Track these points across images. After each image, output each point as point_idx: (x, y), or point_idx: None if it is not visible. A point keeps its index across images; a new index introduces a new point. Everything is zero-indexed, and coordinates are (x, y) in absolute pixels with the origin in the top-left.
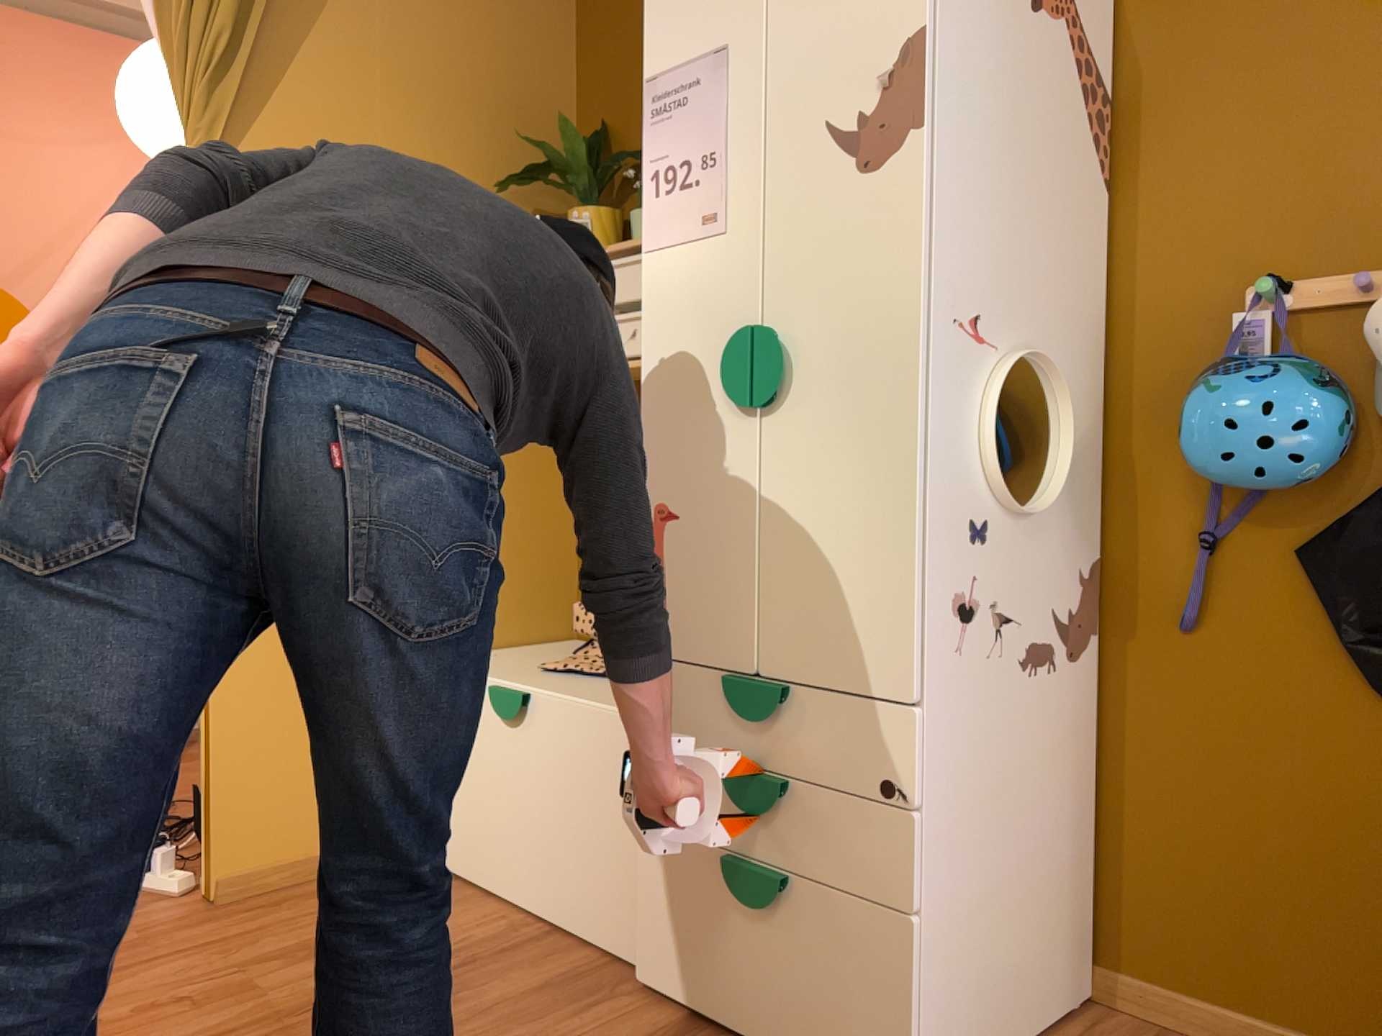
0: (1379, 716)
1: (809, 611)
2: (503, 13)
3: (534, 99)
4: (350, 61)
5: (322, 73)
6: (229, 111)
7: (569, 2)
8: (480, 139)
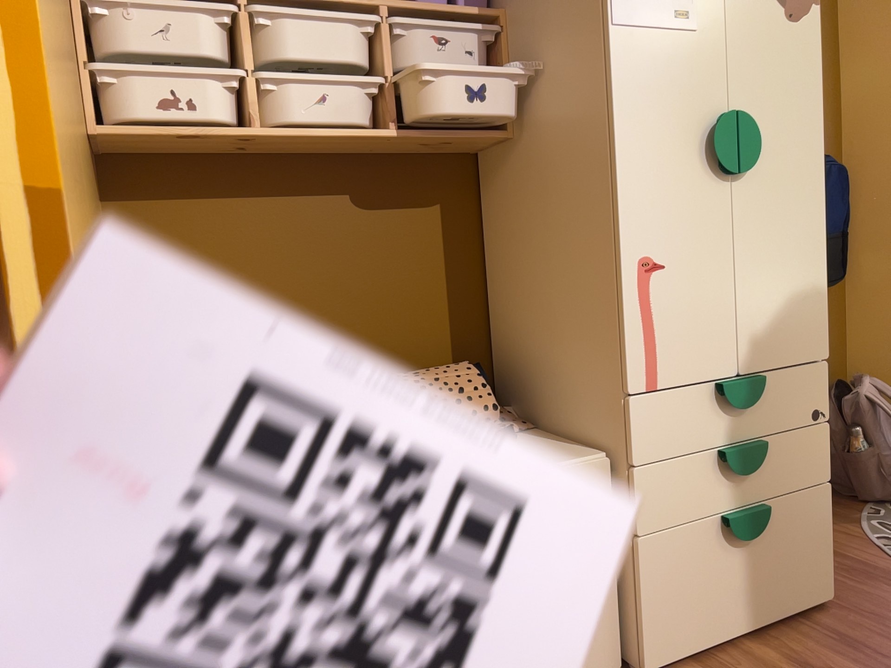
0: None
1: (770, 318)
2: None
3: None
4: None
5: None
6: None
7: None
8: None
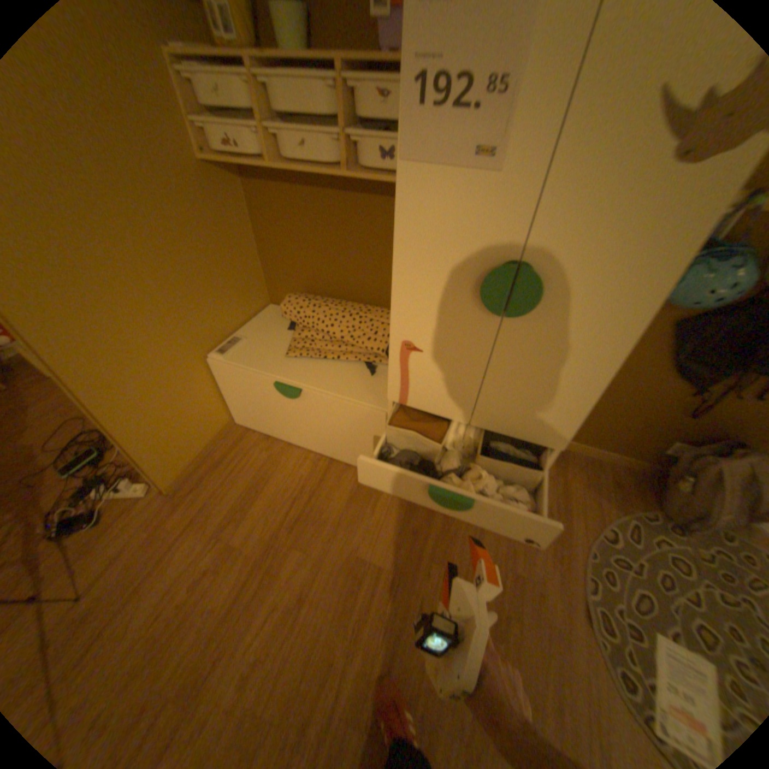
0: (669, 378)
1: (510, 410)
2: None
3: None
4: None
5: None
6: None
7: None
8: None
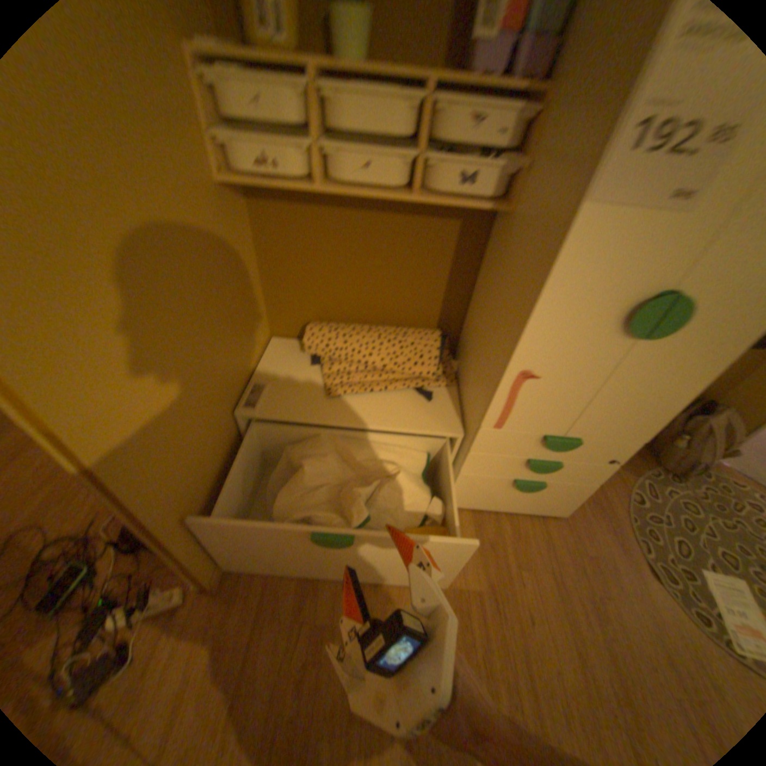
0: None
1: (611, 417)
2: None
3: None
4: None
5: None
6: None
7: None
8: None
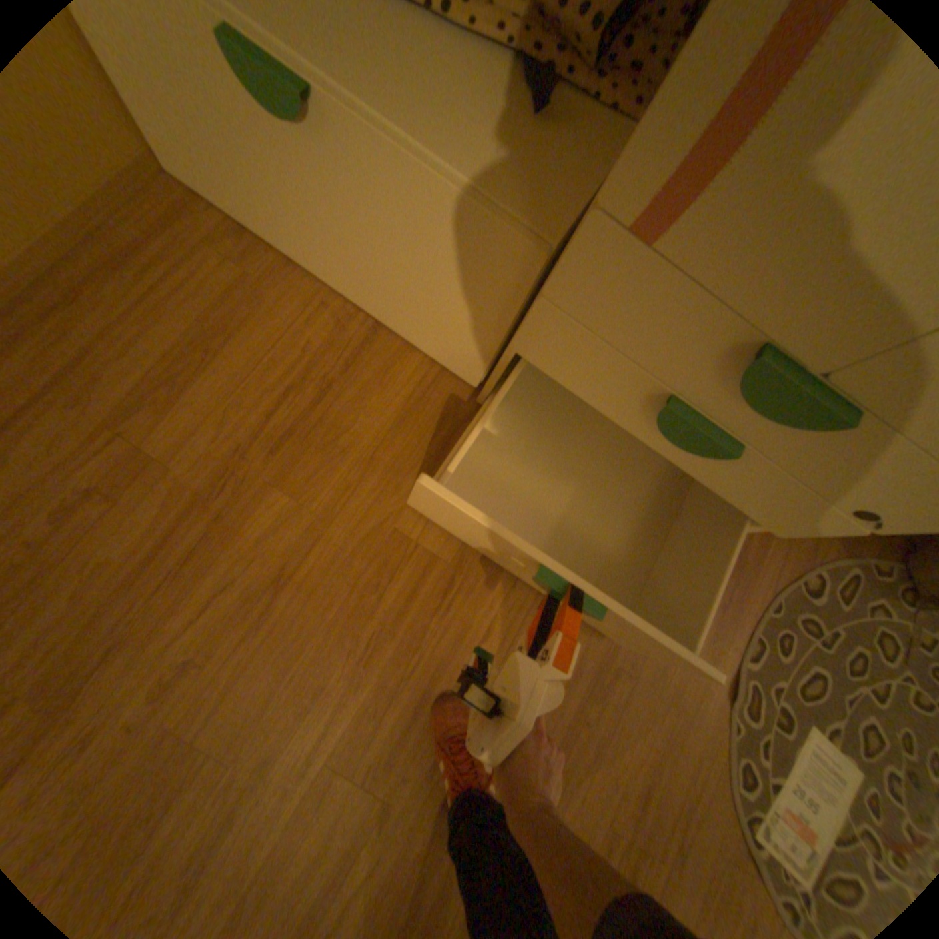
0: None
1: None
2: None
3: None
4: None
5: None
6: None
7: None
8: None
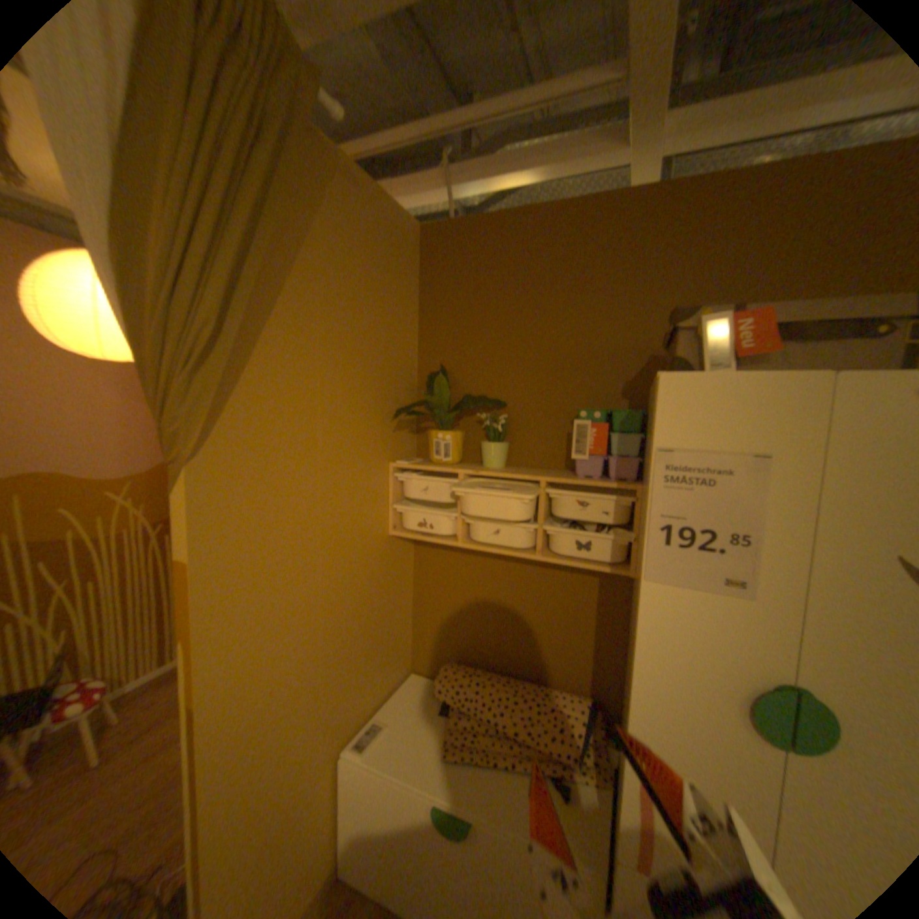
0: None
1: None
2: (386, 287)
3: (400, 346)
4: (299, 331)
5: (280, 344)
6: (207, 394)
7: (416, 278)
8: (374, 379)
